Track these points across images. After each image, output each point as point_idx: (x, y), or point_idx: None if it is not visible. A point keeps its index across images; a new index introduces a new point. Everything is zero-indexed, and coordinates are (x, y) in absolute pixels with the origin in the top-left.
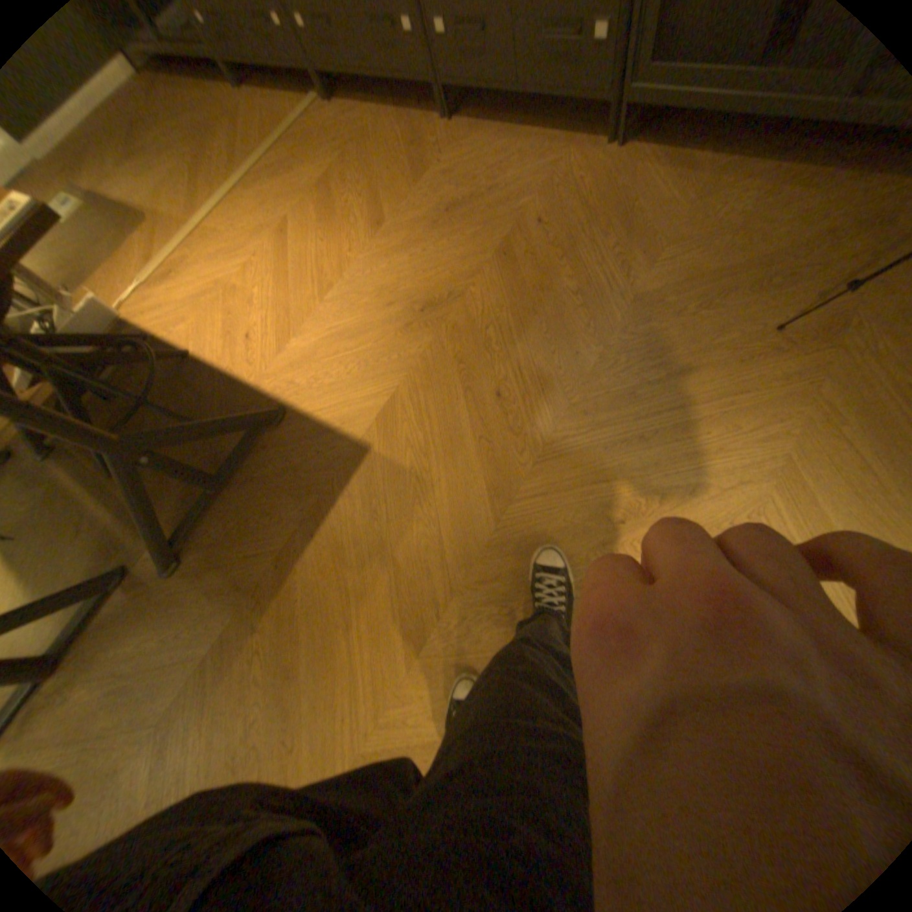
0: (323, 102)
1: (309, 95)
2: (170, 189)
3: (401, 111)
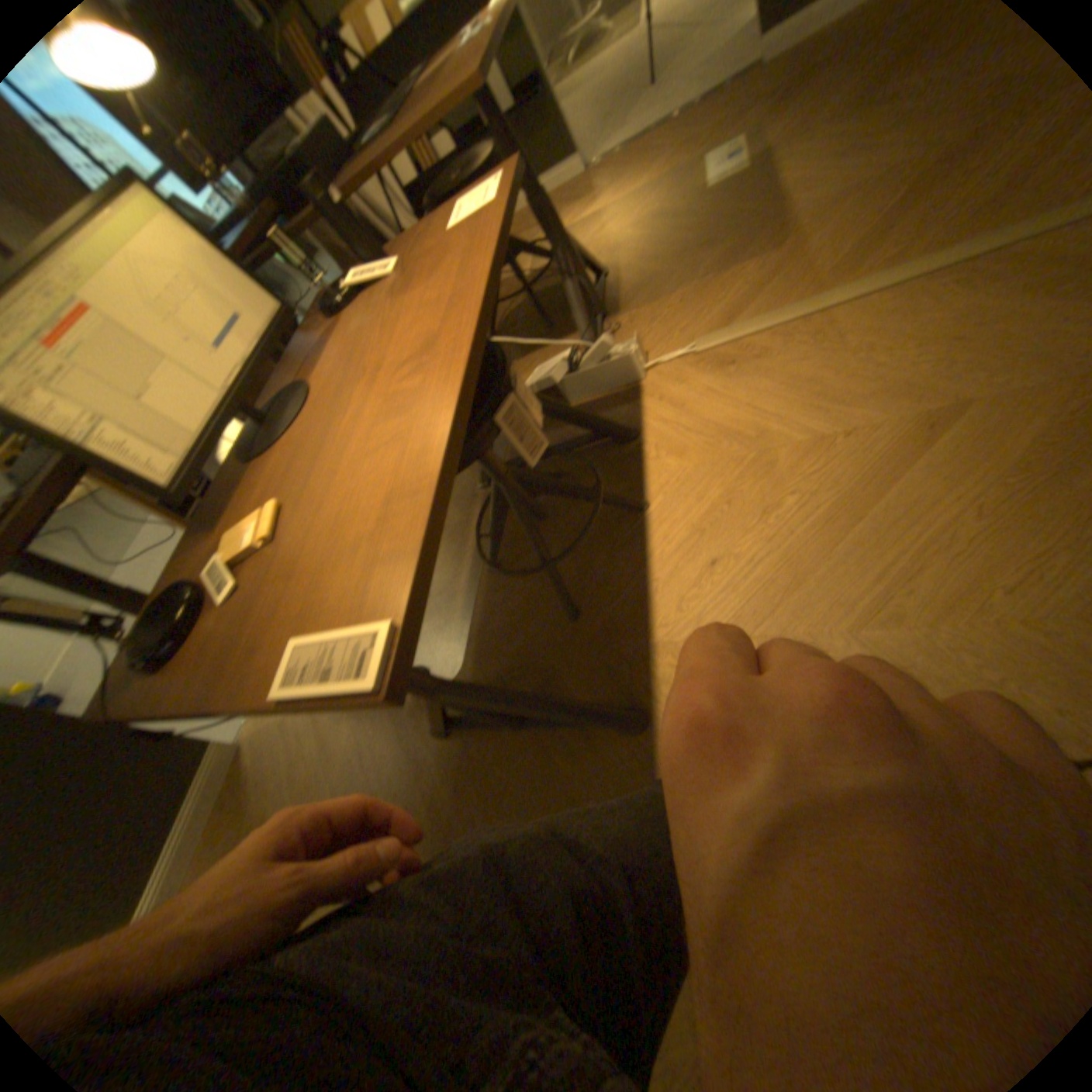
0: None
1: None
2: (859, 202)
3: None
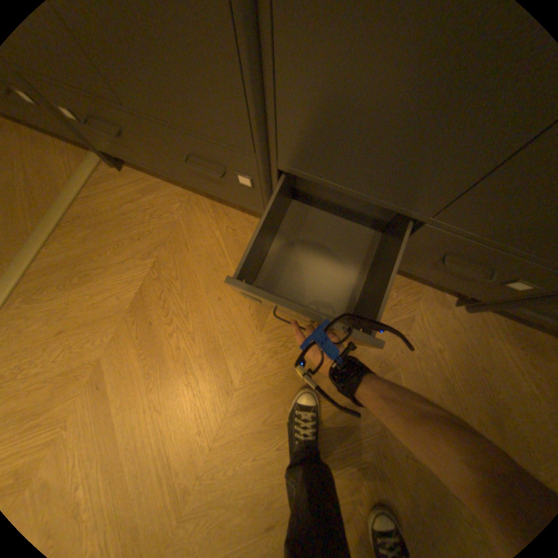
0: (112, 168)
1: (89, 152)
2: None
3: (217, 204)
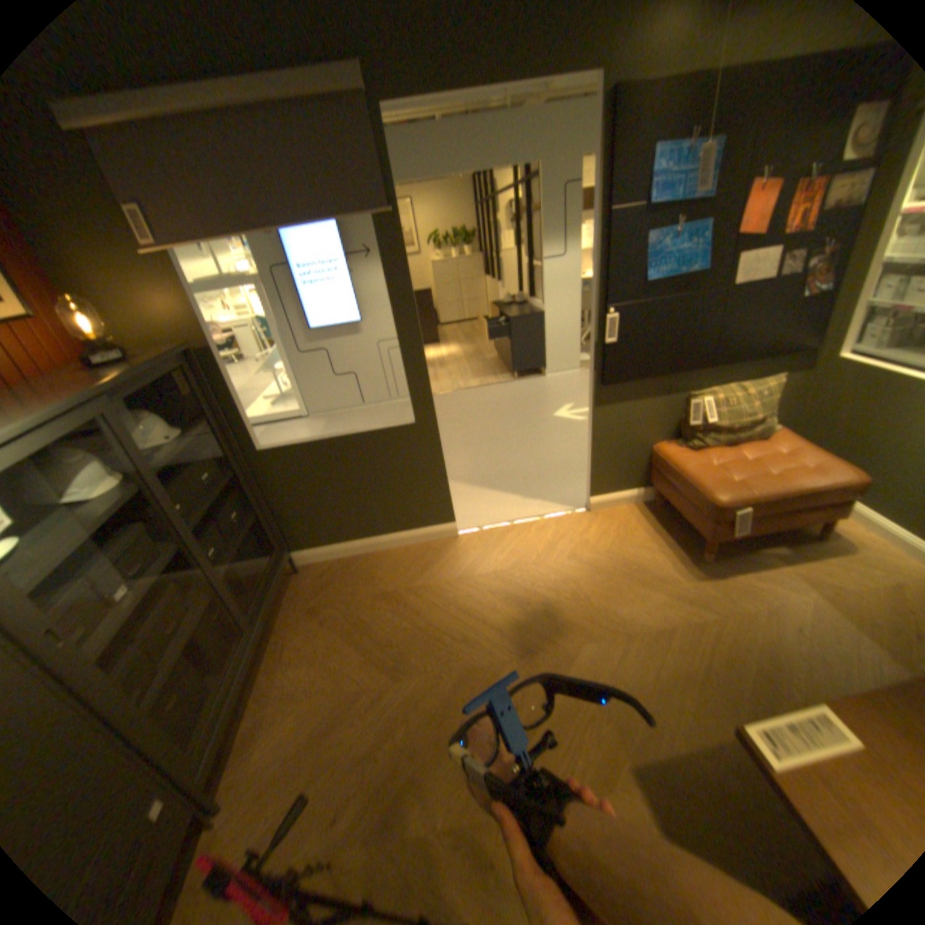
0: None
1: None
2: None
3: None
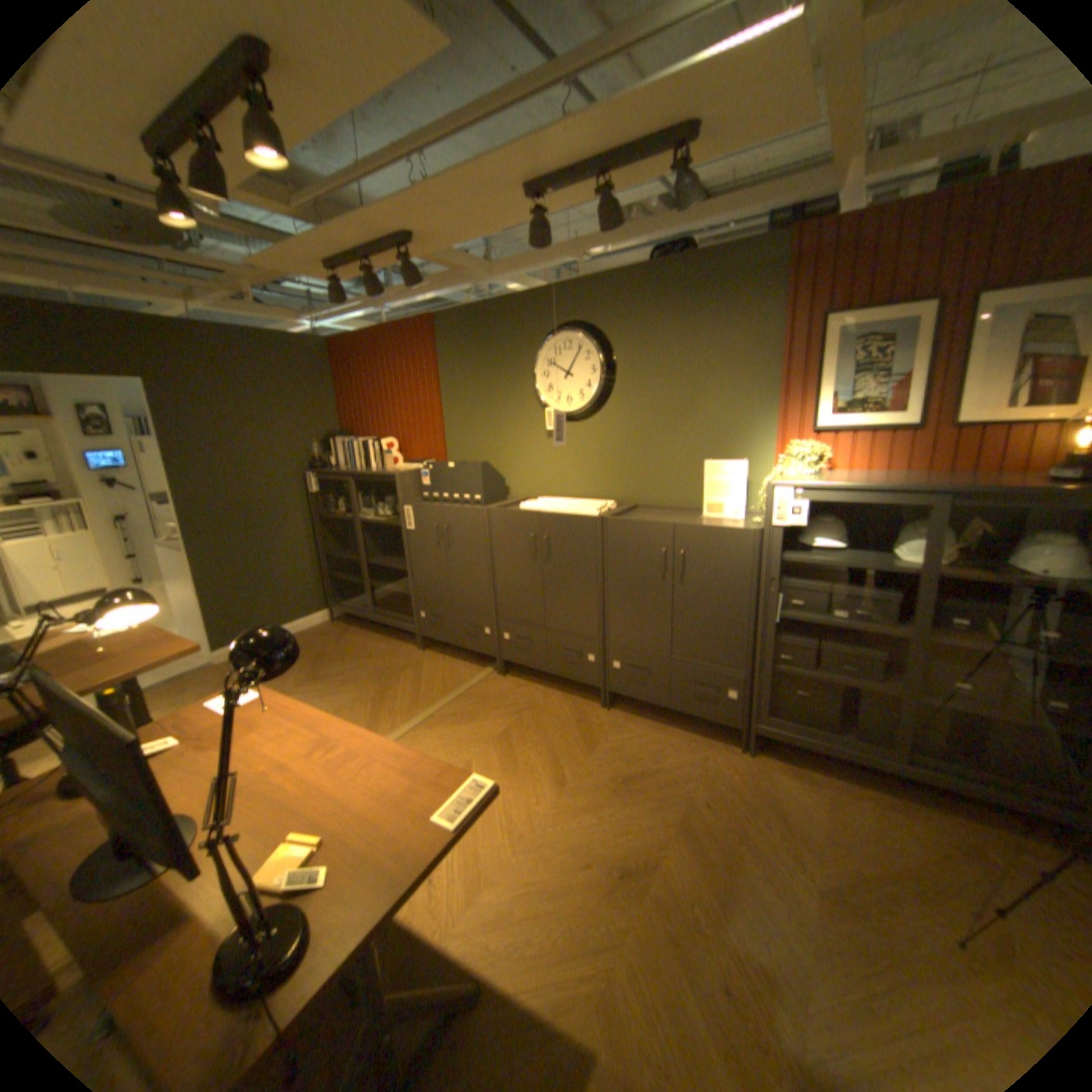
0: (499, 675)
1: (486, 667)
2: (350, 712)
3: (565, 695)
